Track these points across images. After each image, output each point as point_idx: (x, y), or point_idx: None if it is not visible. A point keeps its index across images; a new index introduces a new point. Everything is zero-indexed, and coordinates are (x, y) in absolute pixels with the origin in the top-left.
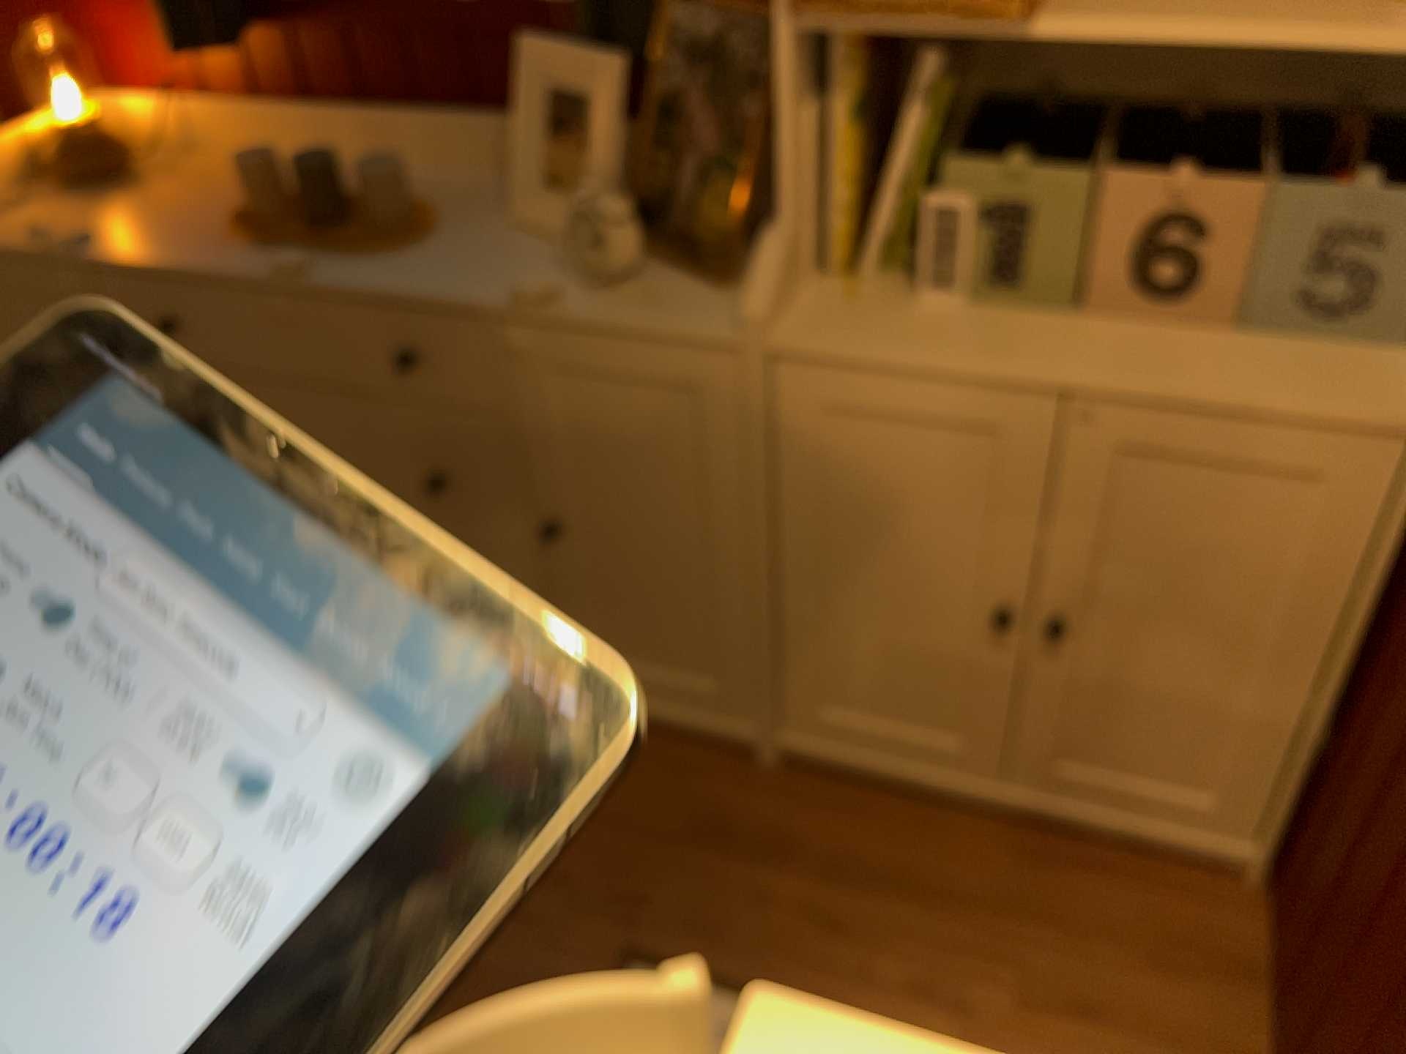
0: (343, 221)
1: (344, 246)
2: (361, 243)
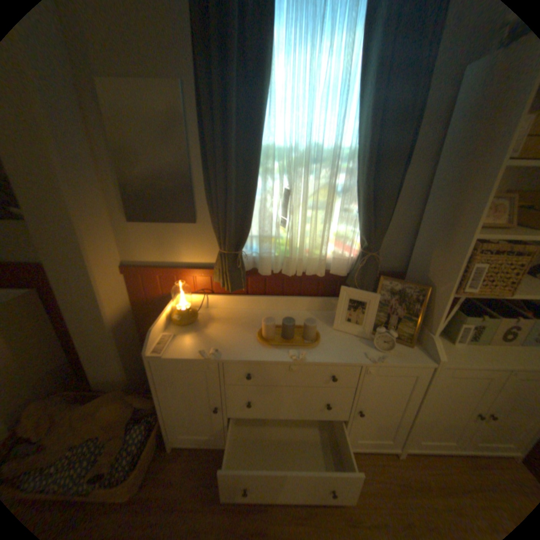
0: (294, 337)
1: (301, 346)
2: (311, 346)
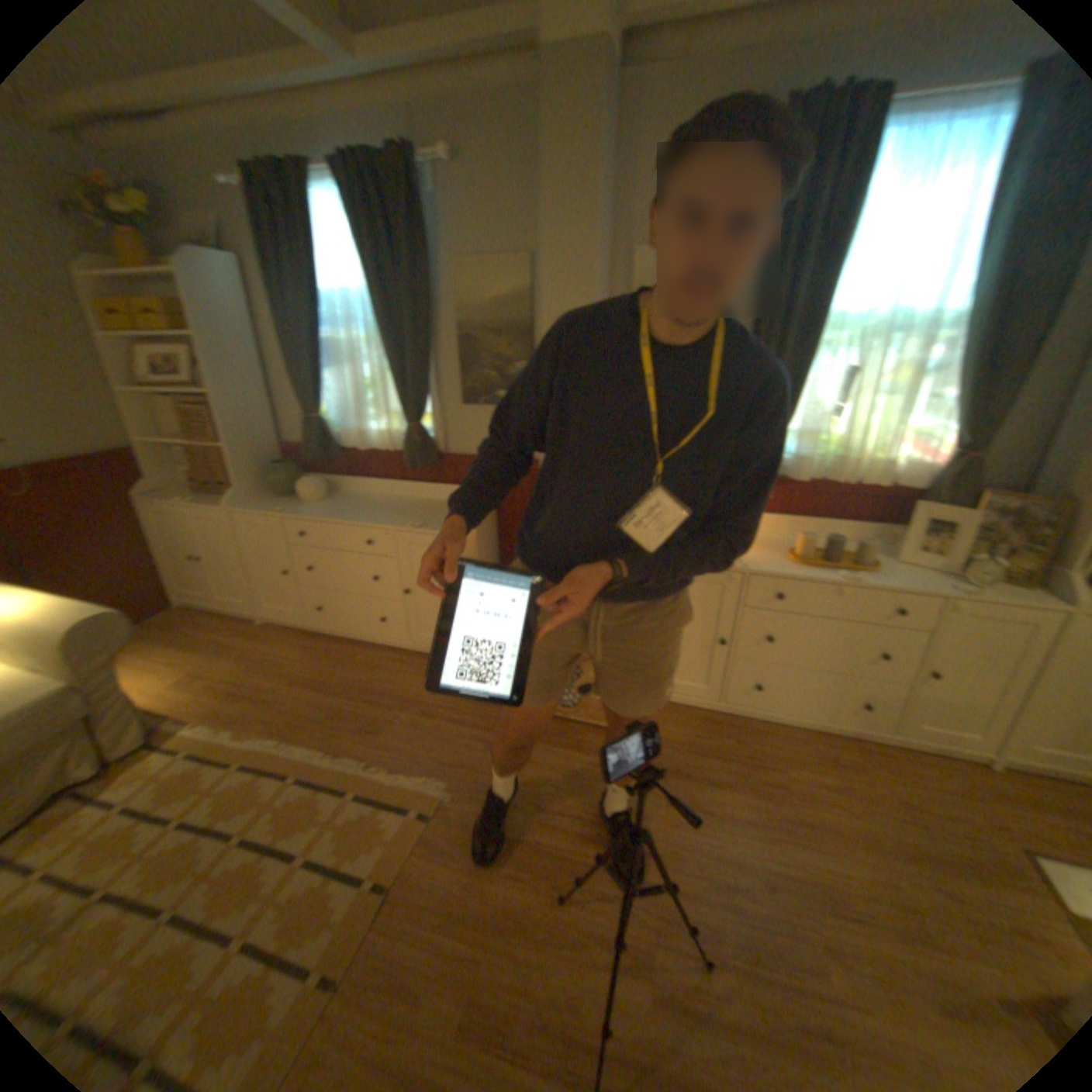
0: (841, 562)
1: (852, 571)
2: (867, 571)
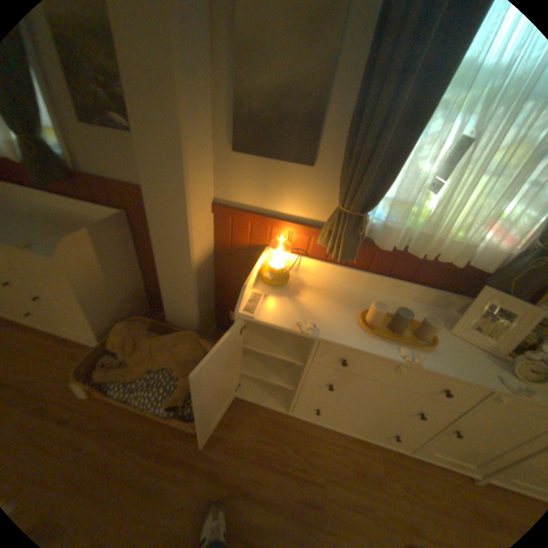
0: (405, 332)
1: (414, 345)
2: (428, 349)
